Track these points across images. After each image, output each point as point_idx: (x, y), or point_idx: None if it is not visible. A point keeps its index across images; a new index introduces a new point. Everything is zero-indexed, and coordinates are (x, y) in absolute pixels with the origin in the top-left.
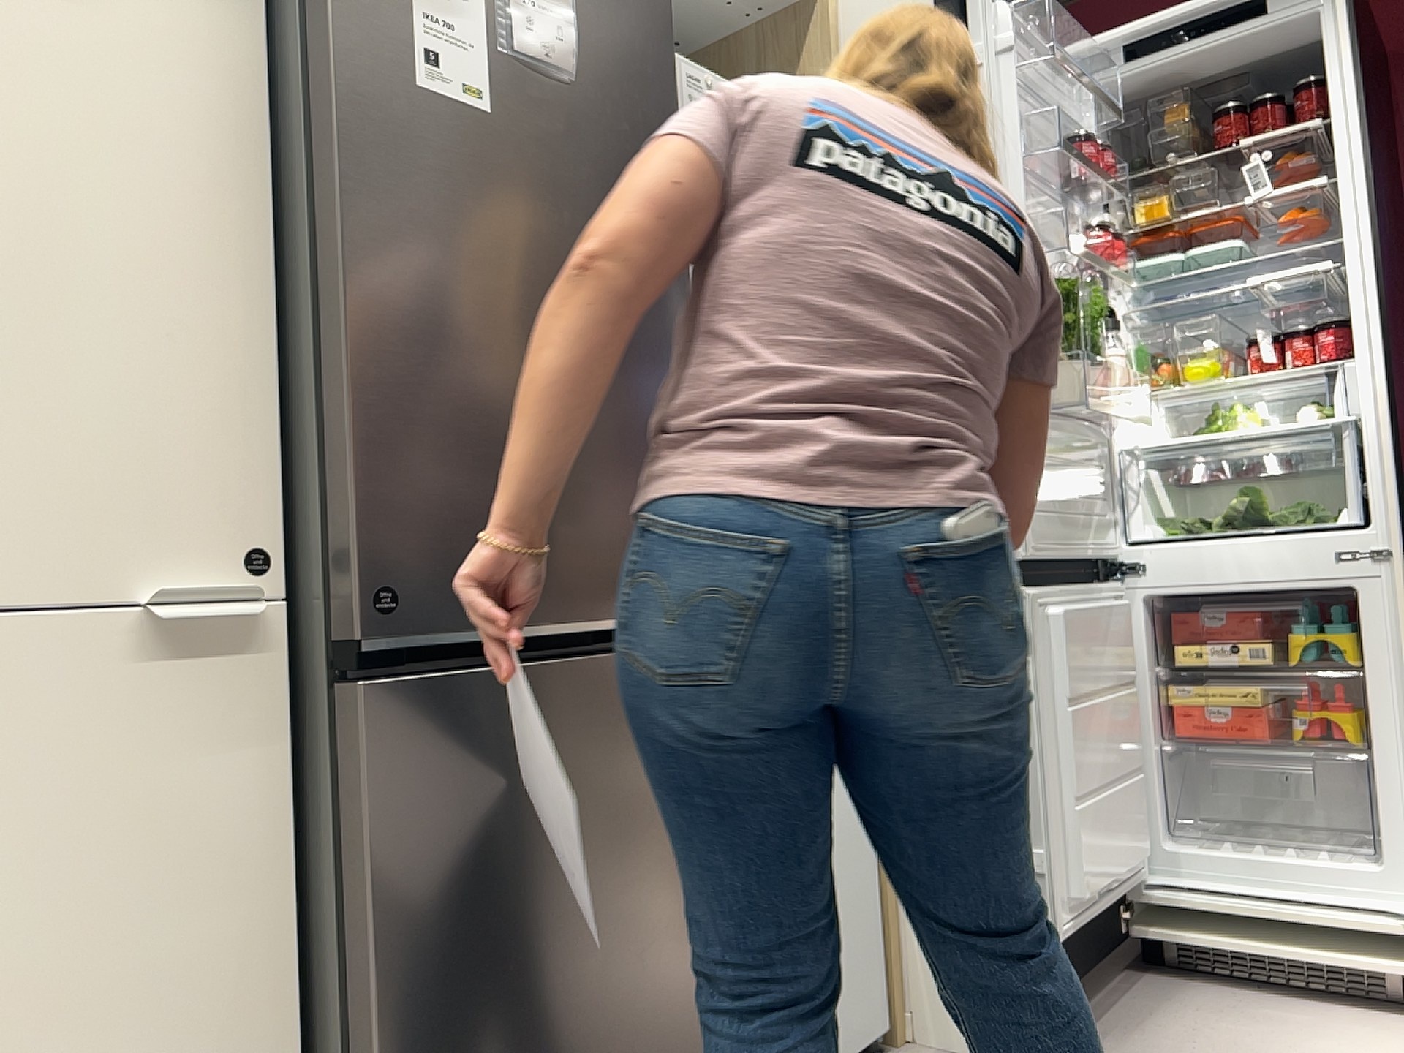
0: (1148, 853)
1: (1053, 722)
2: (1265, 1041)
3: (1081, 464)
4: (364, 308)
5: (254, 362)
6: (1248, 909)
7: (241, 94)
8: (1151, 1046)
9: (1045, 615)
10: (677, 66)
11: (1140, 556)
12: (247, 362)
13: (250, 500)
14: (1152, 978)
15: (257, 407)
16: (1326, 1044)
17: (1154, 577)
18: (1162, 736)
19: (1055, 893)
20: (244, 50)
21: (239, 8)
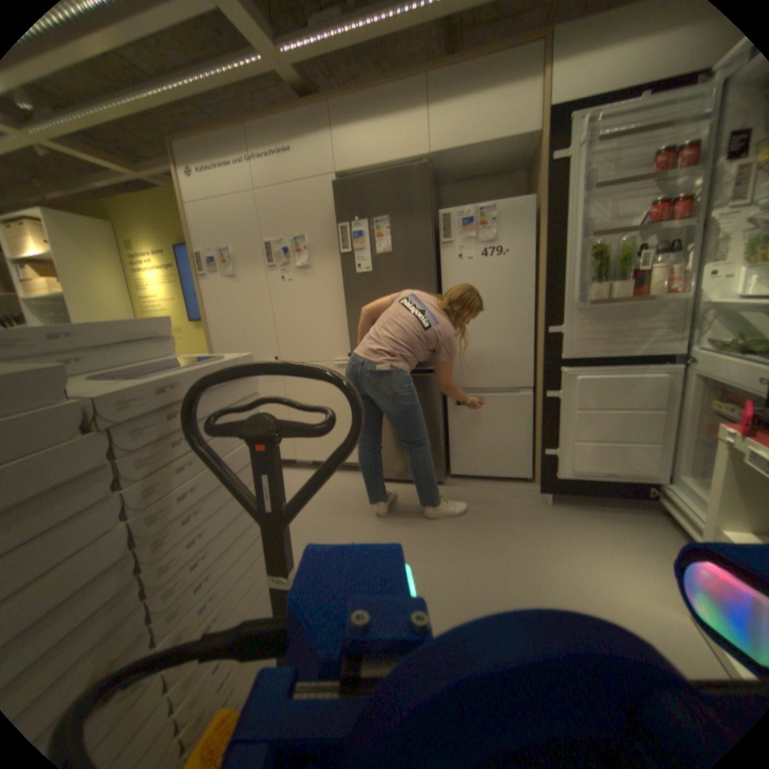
0: (675, 477)
1: (571, 414)
2: (633, 548)
3: (637, 316)
4: (350, 316)
5: (347, 323)
6: (686, 514)
7: (341, 279)
8: (593, 524)
9: (573, 378)
10: (451, 213)
11: (695, 356)
12: (346, 323)
13: (348, 345)
14: (658, 518)
15: (348, 331)
16: (652, 563)
17: (697, 367)
18: (697, 436)
19: (560, 464)
20: (341, 271)
21: (339, 263)
